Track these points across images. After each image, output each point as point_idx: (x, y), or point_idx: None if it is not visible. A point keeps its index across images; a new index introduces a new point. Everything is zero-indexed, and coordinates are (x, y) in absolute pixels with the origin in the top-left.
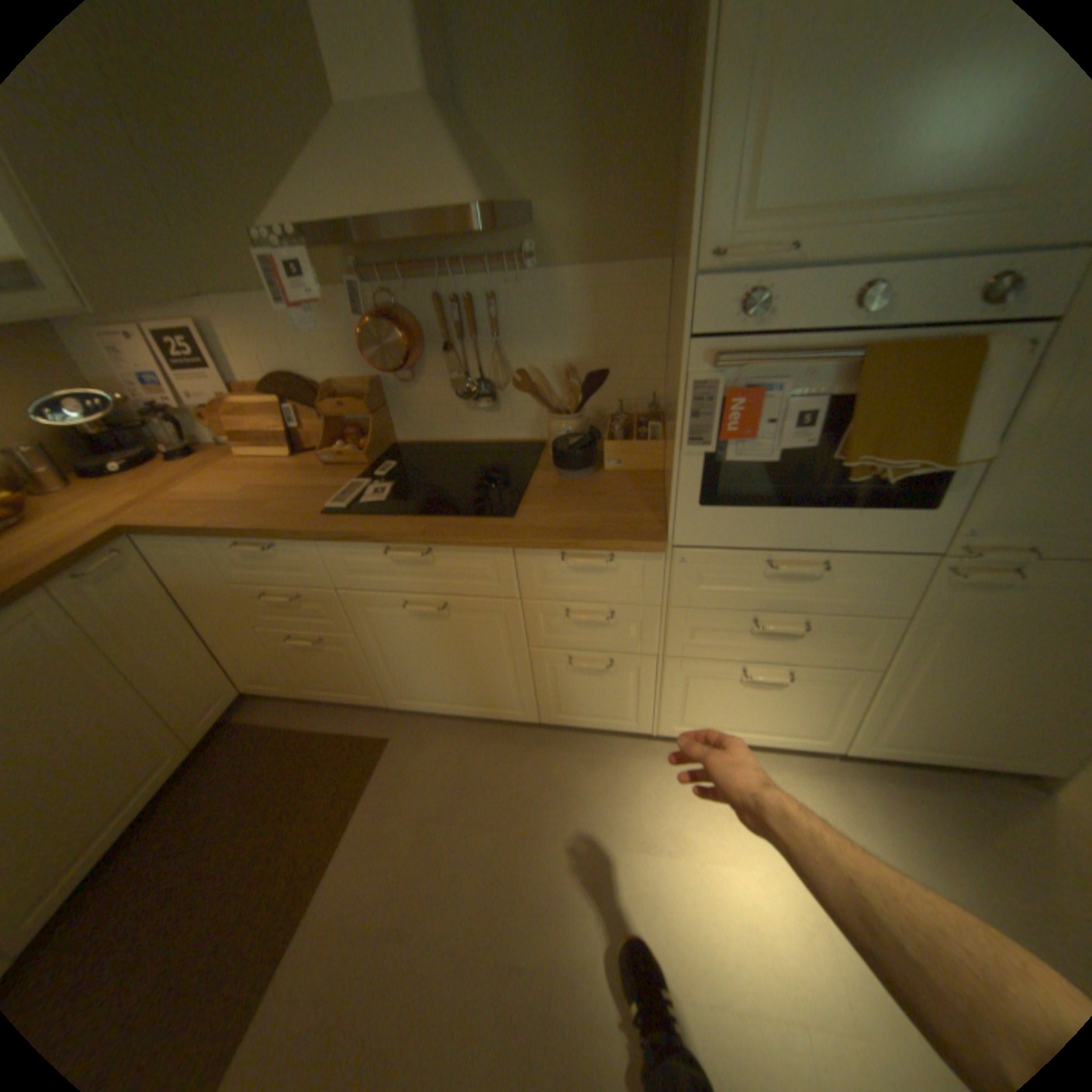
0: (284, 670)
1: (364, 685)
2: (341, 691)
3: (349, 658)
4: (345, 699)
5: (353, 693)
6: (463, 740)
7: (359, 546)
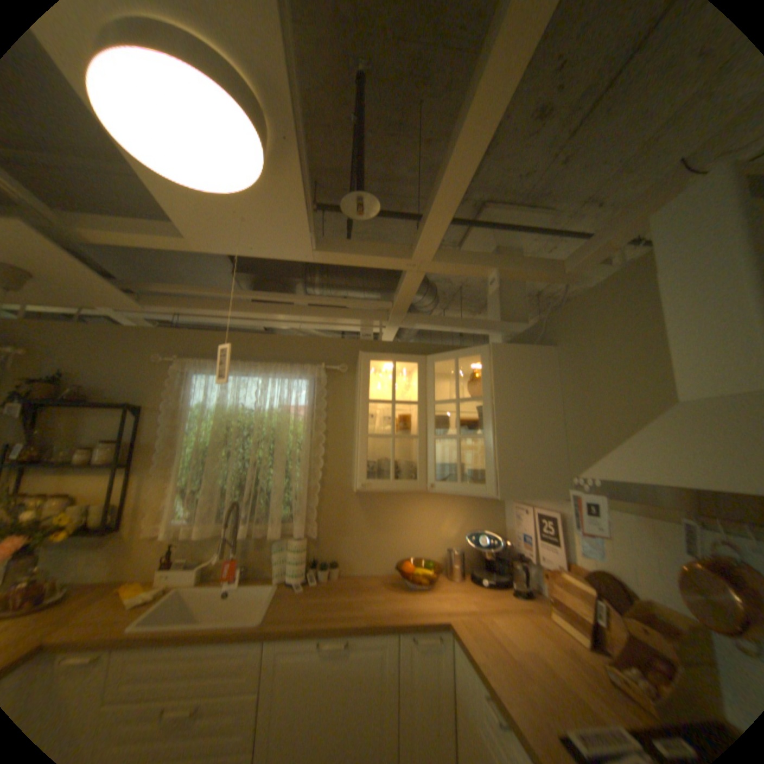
0: None
1: None
2: None
3: None
4: None
5: None
6: None
7: None
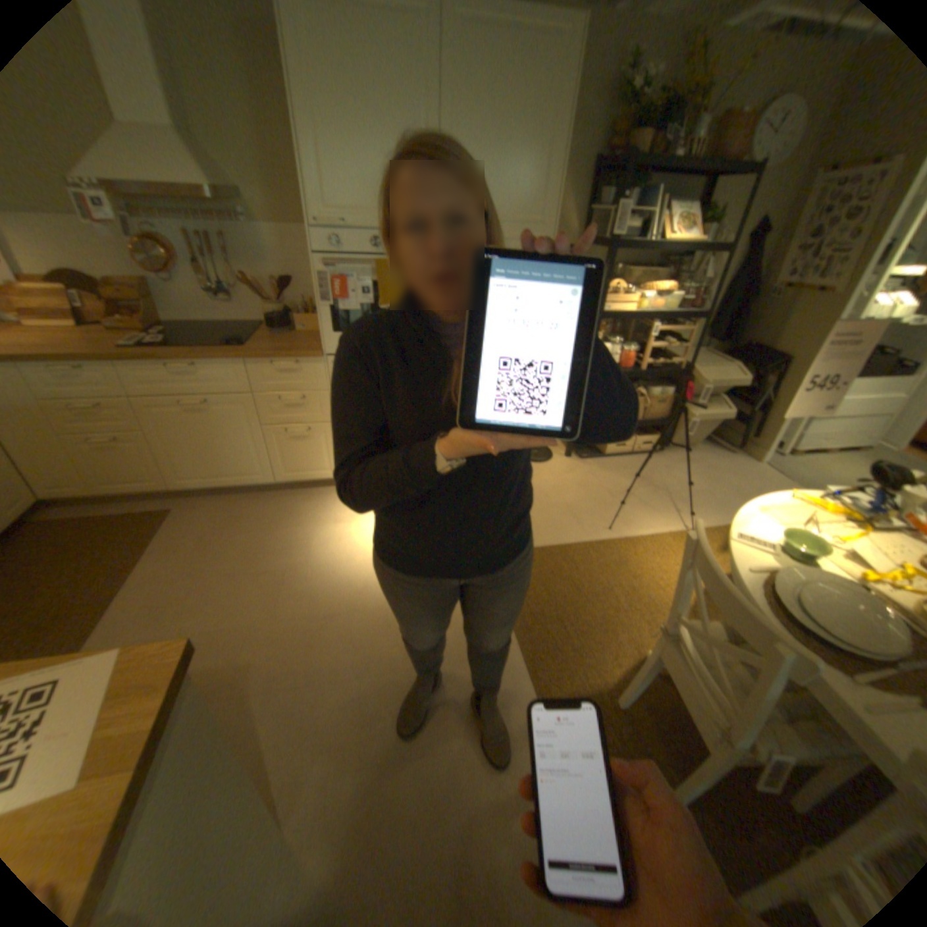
0: (79, 471)
1: (146, 474)
2: (128, 482)
3: (135, 452)
4: (131, 489)
5: (138, 482)
6: (223, 503)
7: (142, 364)
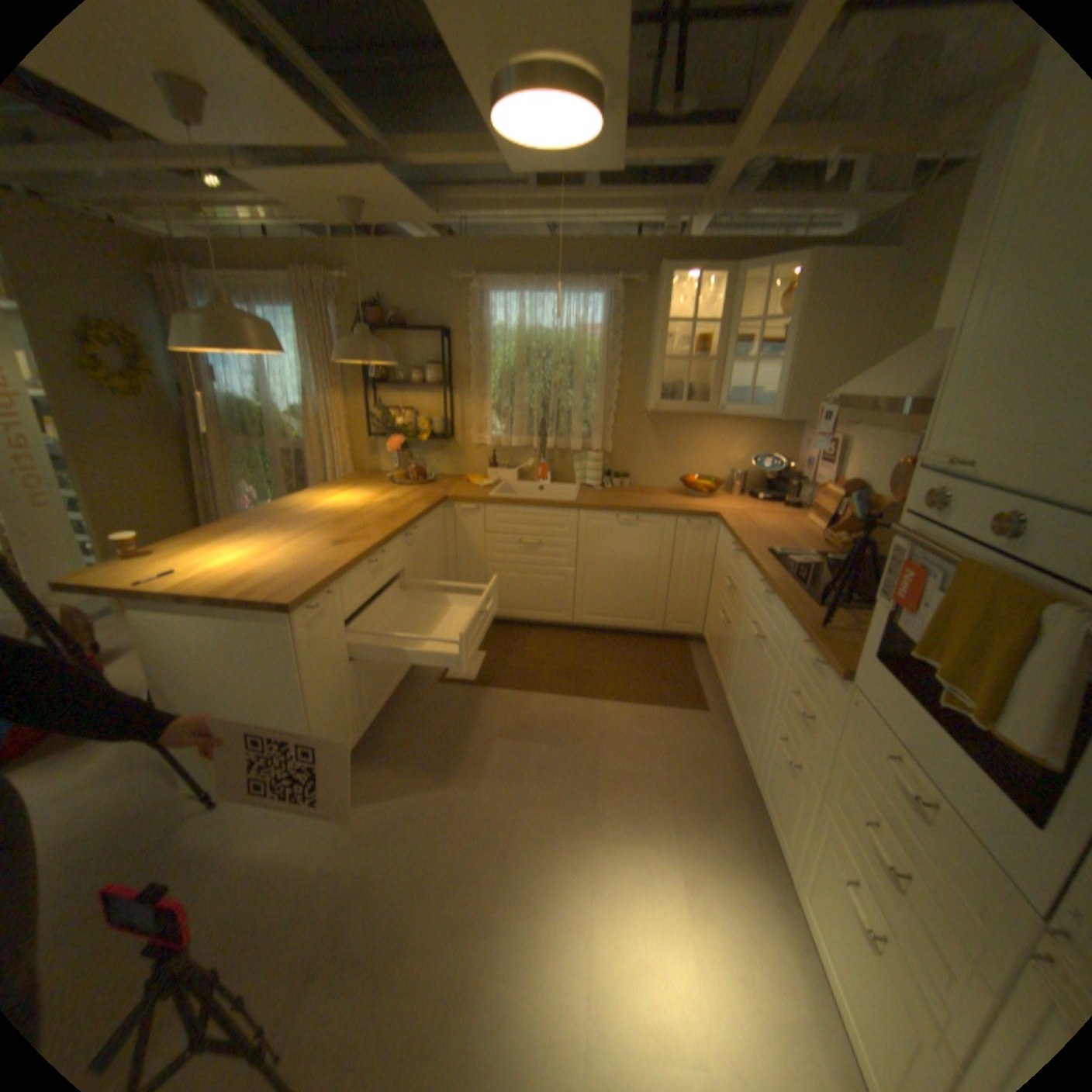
0: (715, 633)
1: (726, 671)
2: (720, 667)
3: (730, 646)
4: (718, 674)
5: (722, 673)
6: (727, 754)
7: (758, 573)
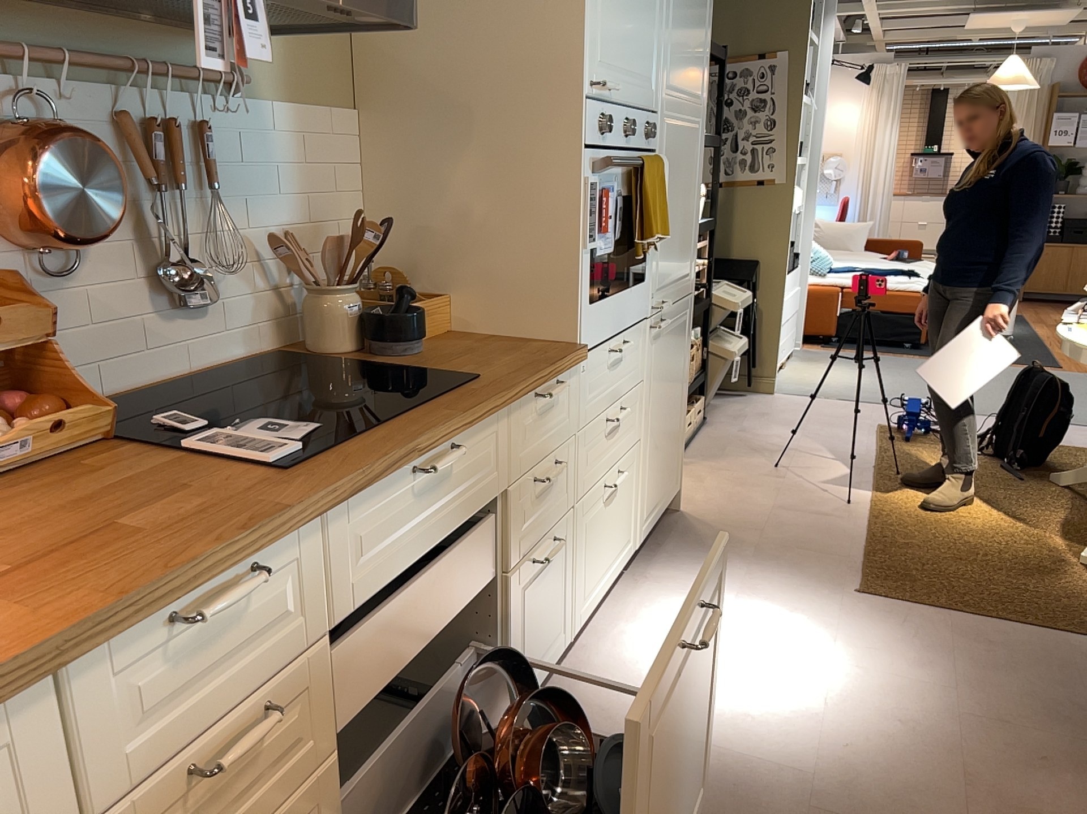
0: None
1: None
2: None
3: None
4: None
5: None
6: None
7: (379, 488)
